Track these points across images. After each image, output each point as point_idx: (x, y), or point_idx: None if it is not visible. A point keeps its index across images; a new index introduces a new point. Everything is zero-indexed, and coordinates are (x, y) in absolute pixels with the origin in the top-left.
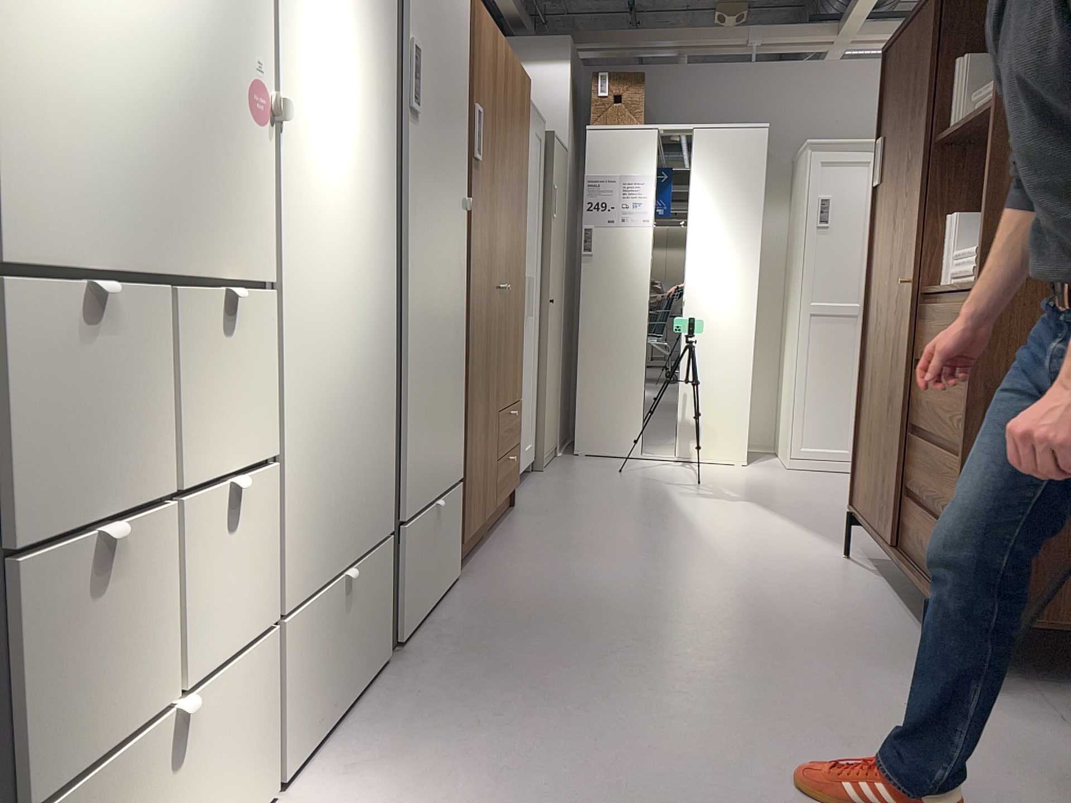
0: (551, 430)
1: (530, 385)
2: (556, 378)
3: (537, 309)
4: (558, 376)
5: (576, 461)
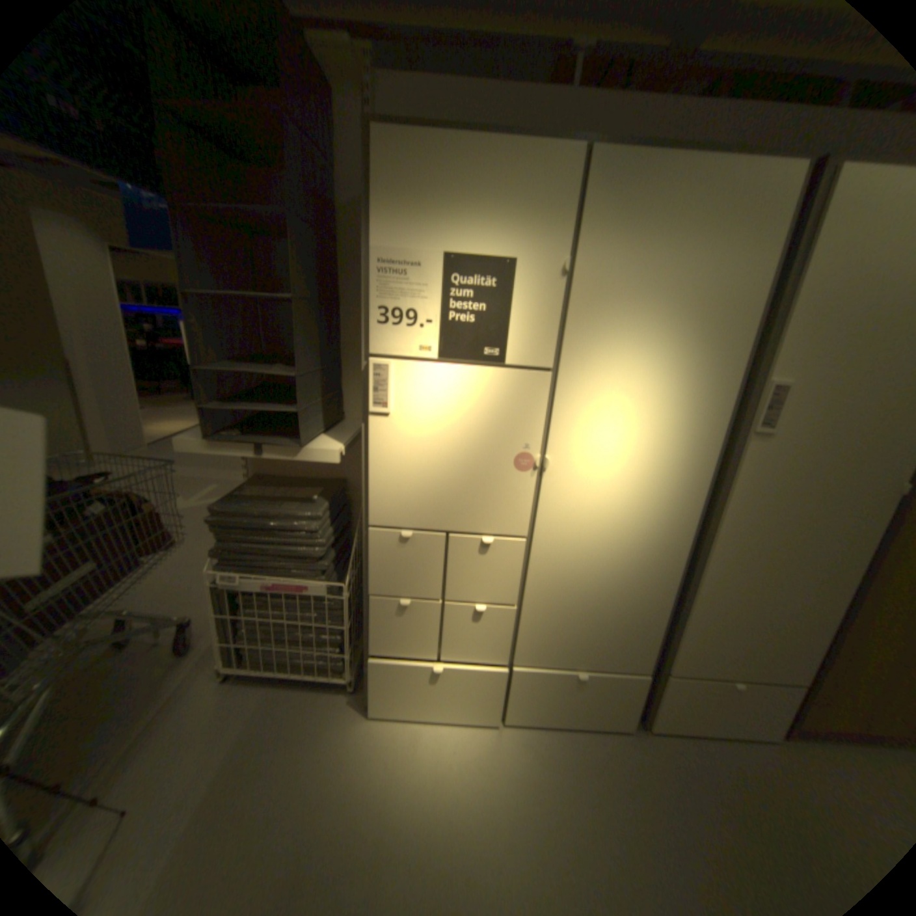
0: None
1: None
2: None
3: None
4: None
5: None
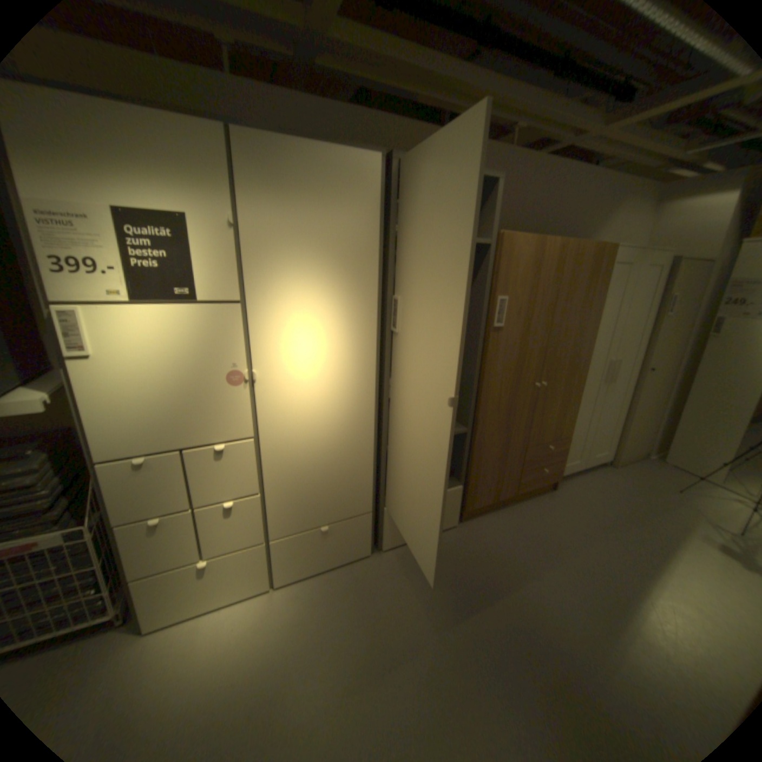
0: (637, 446)
1: (615, 420)
2: (654, 415)
3: (635, 376)
4: (660, 414)
5: (660, 468)
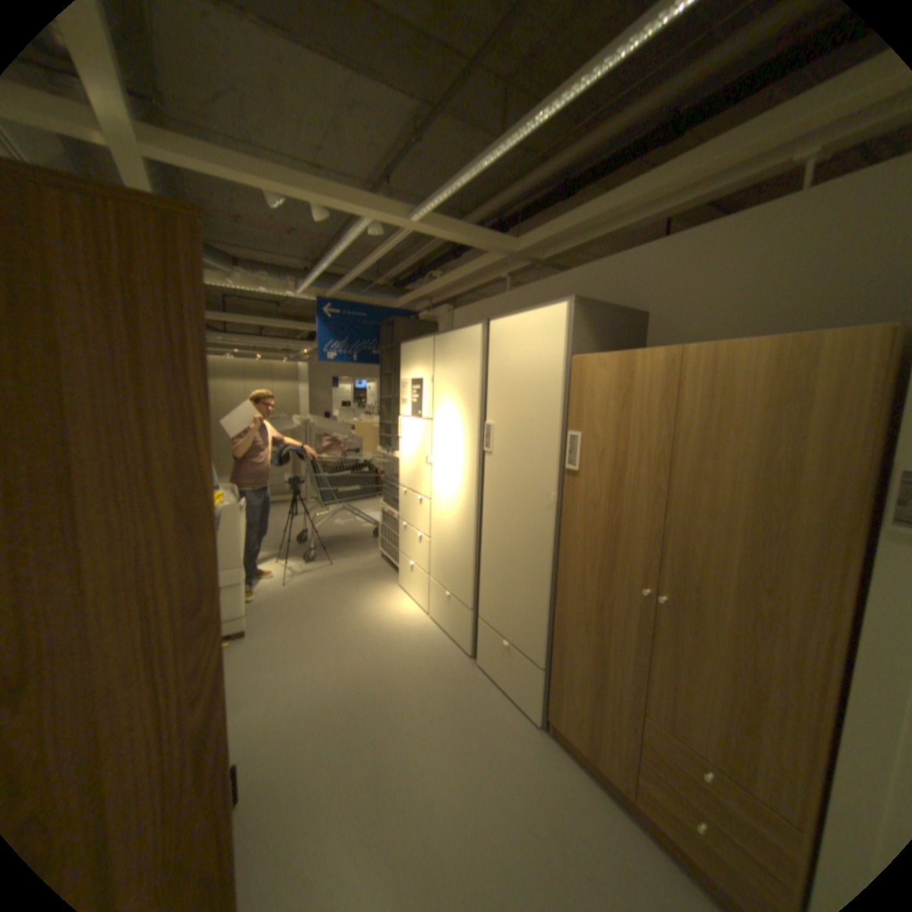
0: None
1: None
2: None
3: None
4: None
5: None
